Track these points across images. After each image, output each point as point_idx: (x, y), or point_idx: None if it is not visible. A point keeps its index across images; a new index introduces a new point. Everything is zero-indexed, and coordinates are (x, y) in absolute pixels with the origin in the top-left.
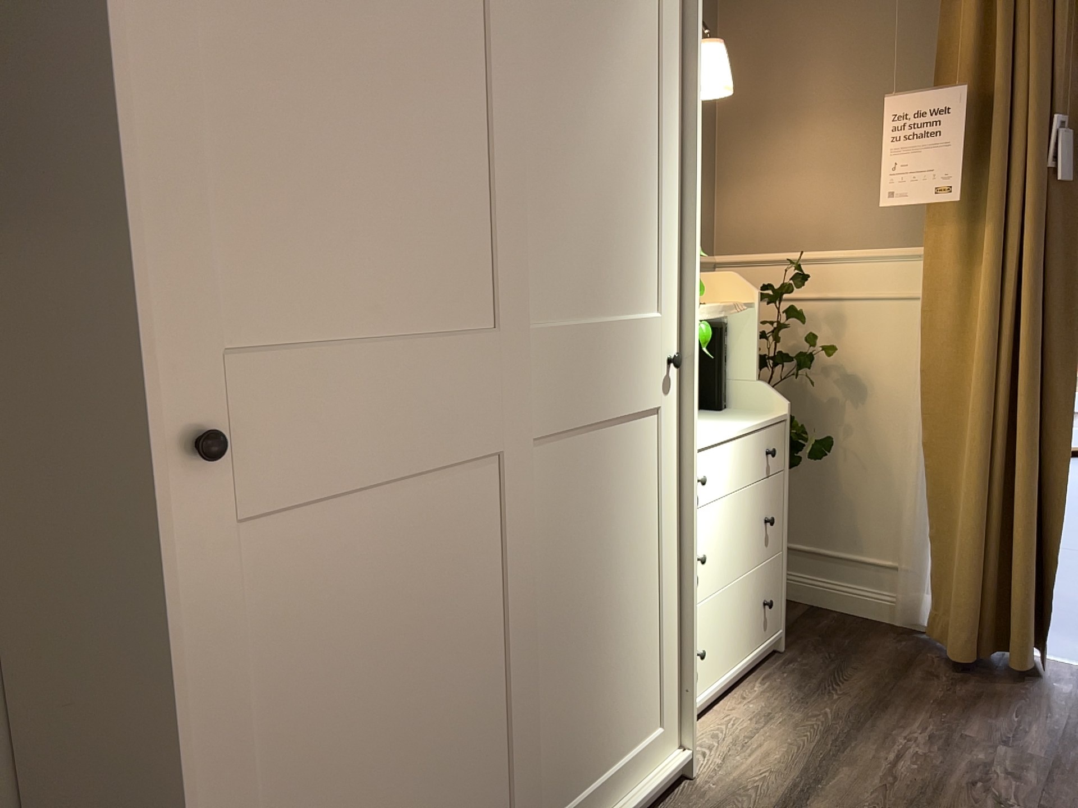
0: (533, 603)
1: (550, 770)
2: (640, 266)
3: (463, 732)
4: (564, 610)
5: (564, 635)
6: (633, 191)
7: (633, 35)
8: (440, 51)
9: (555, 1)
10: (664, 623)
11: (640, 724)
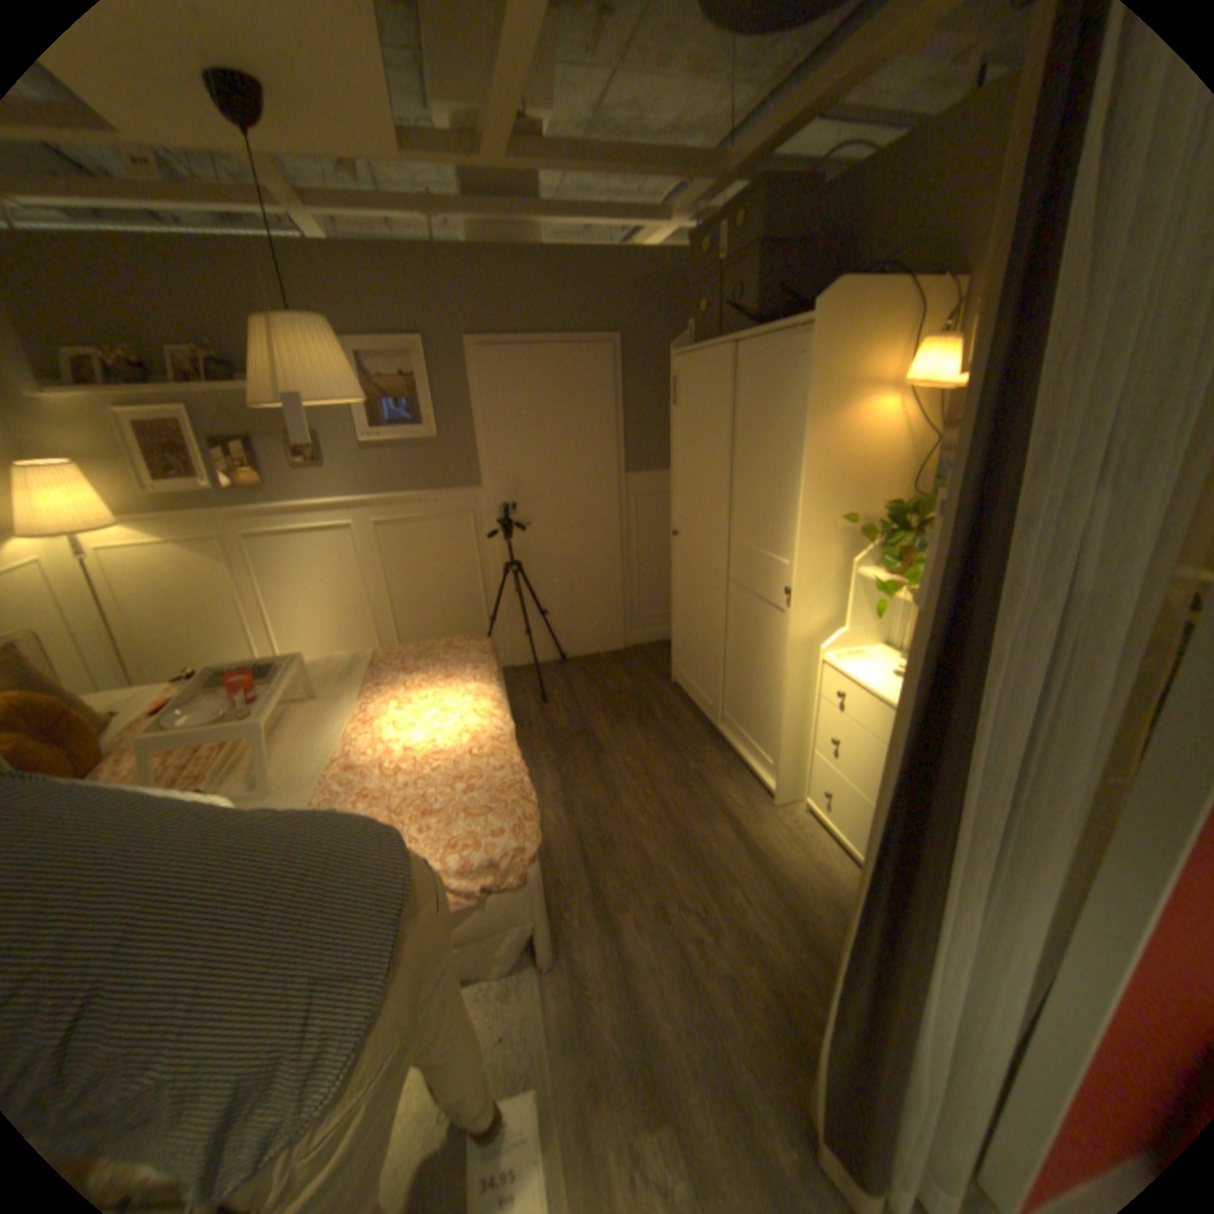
0: (726, 636)
1: (730, 703)
2: (782, 532)
3: (704, 647)
4: (738, 654)
5: (737, 663)
6: (781, 491)
7: (787, 406)
8: (709, 441)
9: (750, 406)
10: (778, 722)
11: (763, 749)
